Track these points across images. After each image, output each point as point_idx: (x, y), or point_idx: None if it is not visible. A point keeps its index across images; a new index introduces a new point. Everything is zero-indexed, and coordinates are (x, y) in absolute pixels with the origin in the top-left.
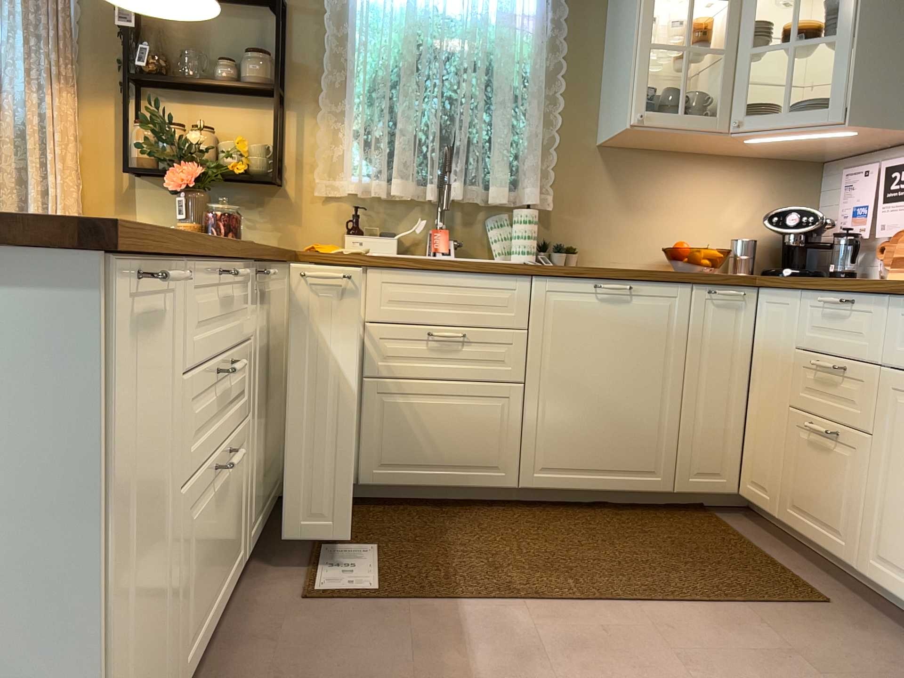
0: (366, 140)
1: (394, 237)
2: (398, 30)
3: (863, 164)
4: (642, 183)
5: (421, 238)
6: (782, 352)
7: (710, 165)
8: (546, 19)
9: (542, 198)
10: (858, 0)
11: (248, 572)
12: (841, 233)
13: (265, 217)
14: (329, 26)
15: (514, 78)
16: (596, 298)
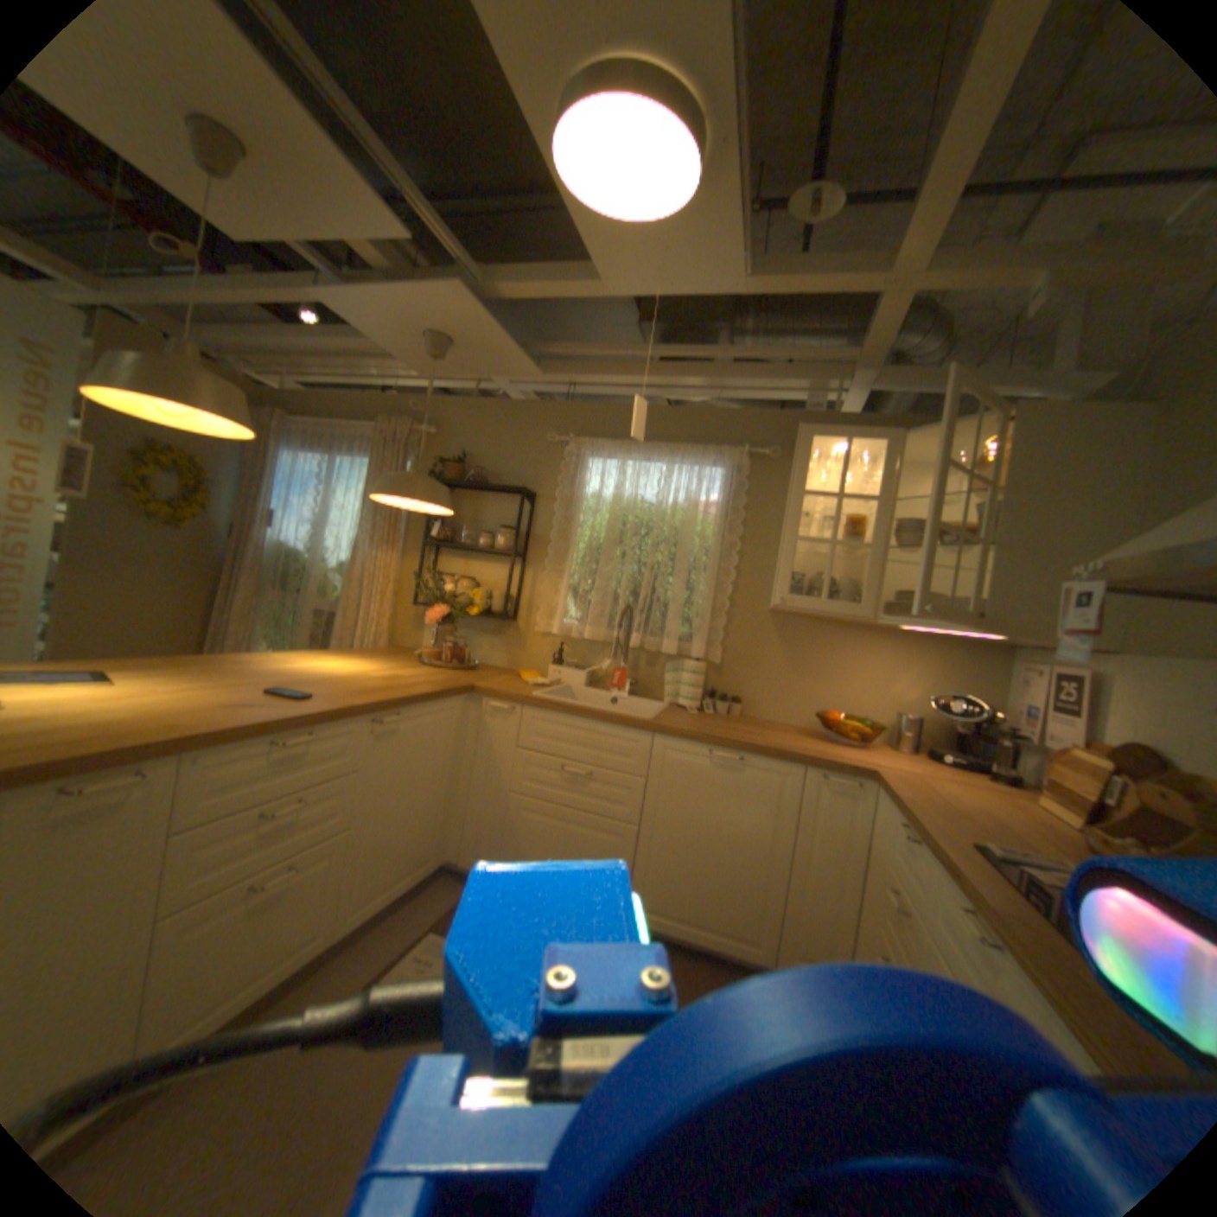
0: (576, 594)
1: (584, 672)
2: (609, 513)
3: (1045, 661)
4: (809, 649)
5: (610, 673)
6: (883, 862)
7: (880, 639)
8: (726, 507)
9: (711, 654)
10: (1004, 510)
11: (359, 946)
12: (1016, 731)
13: (501, 644)
14: (559, 510)
15: (695, 553)
16: (709, 763)
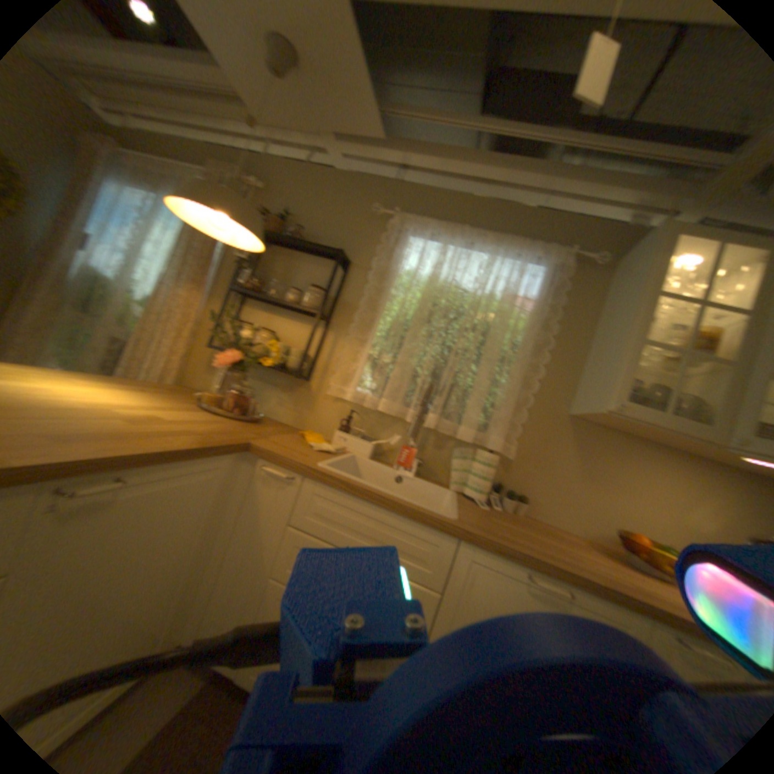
0: (378, 366)
1: (373, 444)
2: (424, 293)
3: None
4: (608, 461)
5: (398, 450)
6: None
7: (685, 465)
8: (546, 305)
9: (508, 449)
10: None
11: None
12: None
13: (293, 401)
14: (375, 281)
15: (507, 346)
16: (529, 592)
